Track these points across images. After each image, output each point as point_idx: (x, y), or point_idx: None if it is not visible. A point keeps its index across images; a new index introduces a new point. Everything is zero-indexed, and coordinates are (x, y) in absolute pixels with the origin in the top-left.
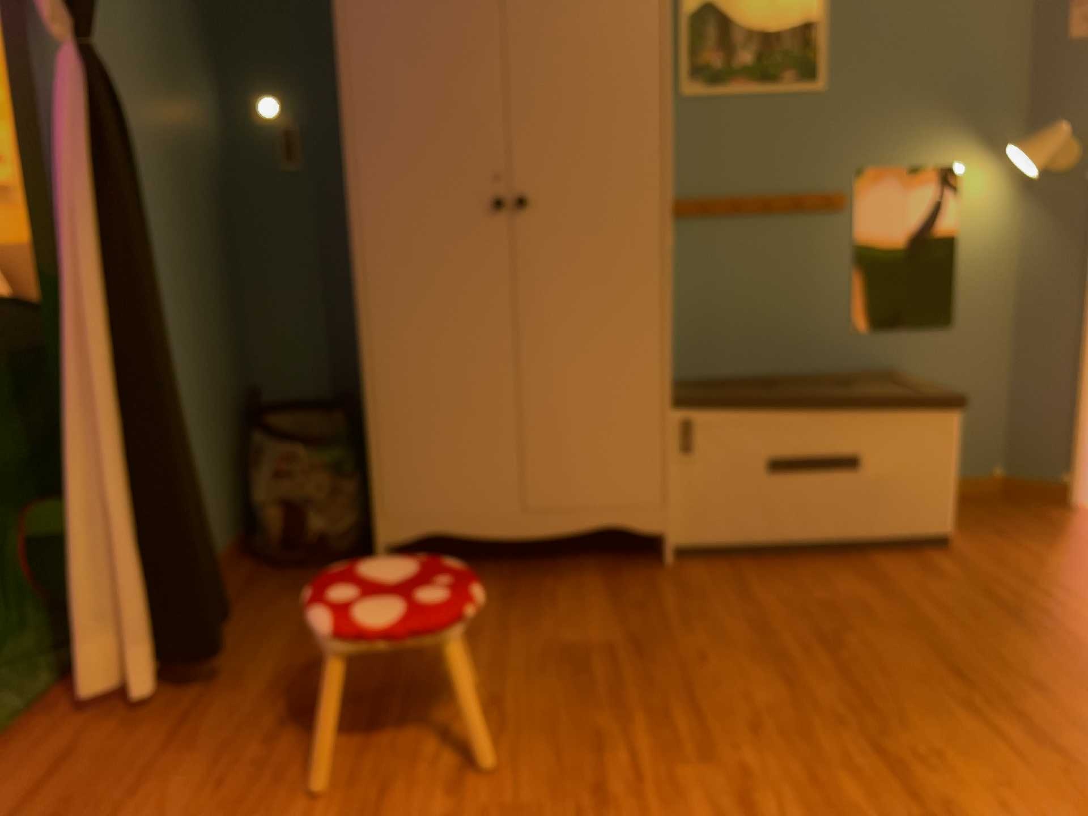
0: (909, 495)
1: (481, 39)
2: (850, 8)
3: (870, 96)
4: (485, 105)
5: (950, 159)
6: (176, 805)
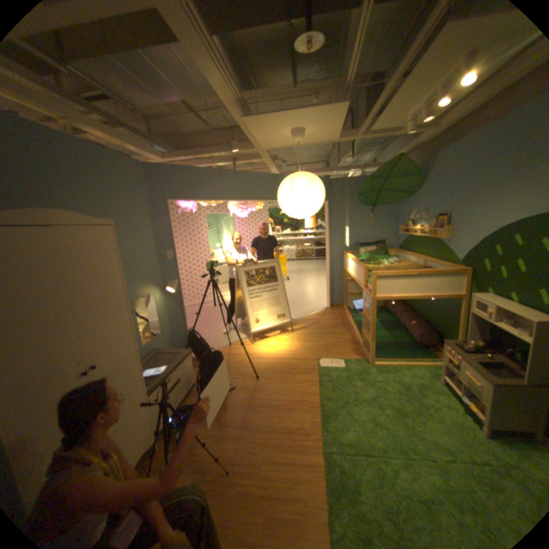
0: (187, 380)
1: (62, 309)
2: (120, 258)
3: (131, 281)
4: (69, 336)
5: (150, 292)
6: None
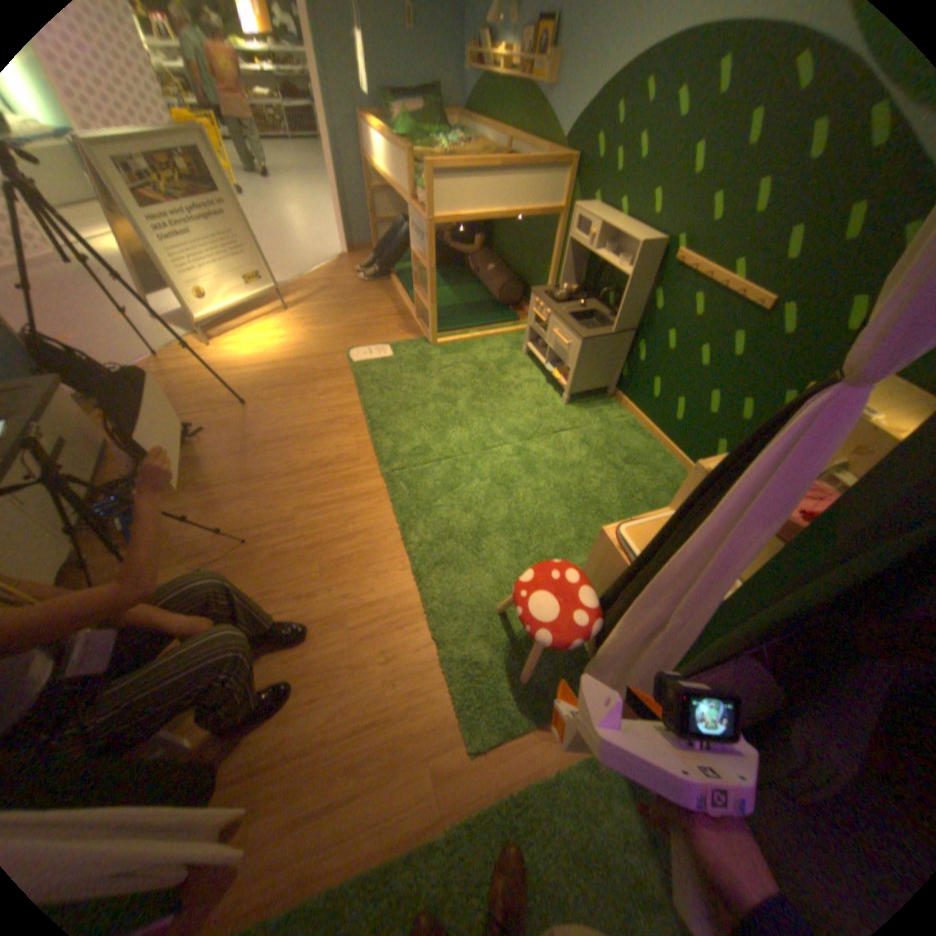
0: (81, 435)
1: None
2: None
3: None
4: None
5: None
6: (327, 700)
